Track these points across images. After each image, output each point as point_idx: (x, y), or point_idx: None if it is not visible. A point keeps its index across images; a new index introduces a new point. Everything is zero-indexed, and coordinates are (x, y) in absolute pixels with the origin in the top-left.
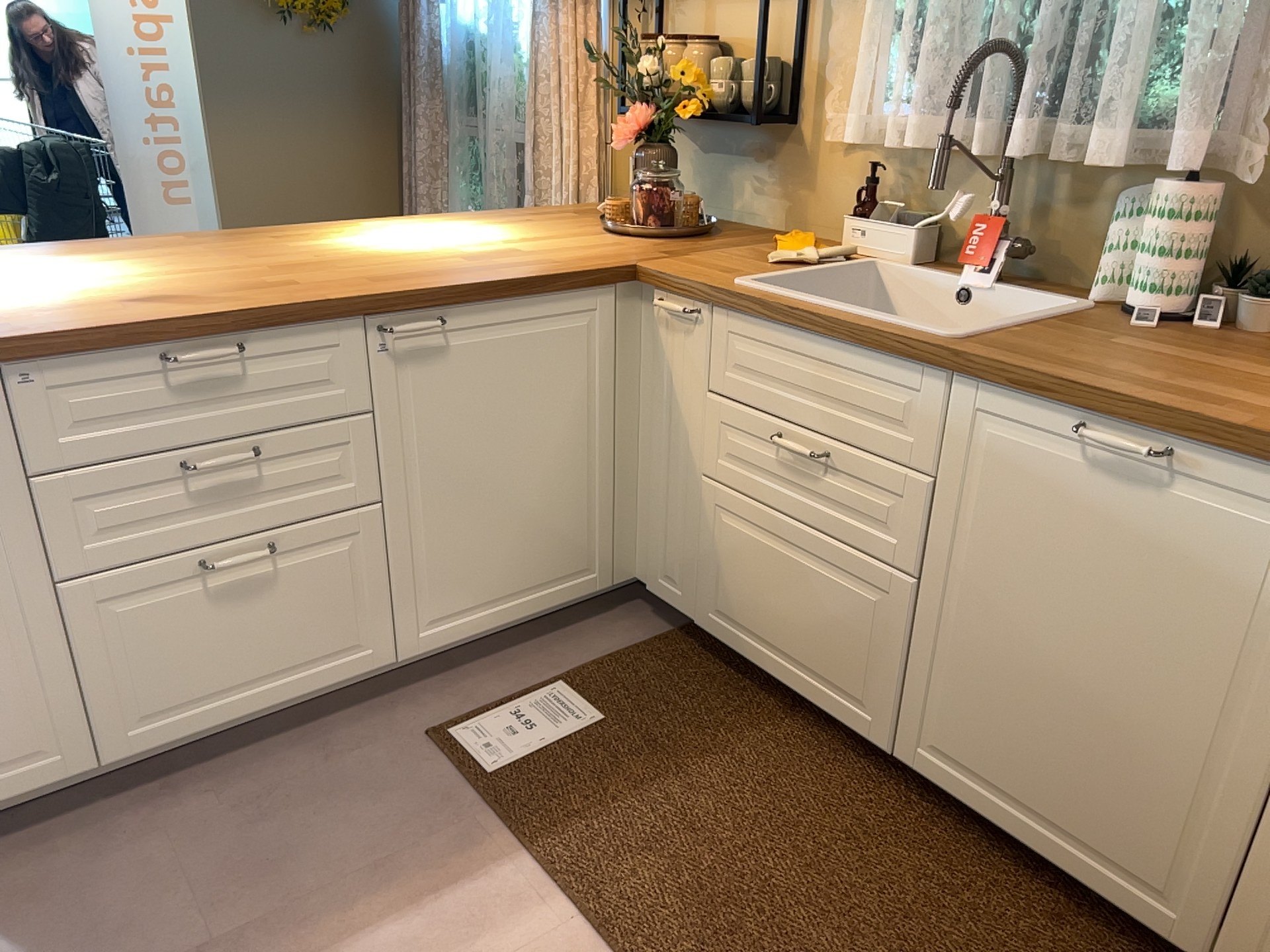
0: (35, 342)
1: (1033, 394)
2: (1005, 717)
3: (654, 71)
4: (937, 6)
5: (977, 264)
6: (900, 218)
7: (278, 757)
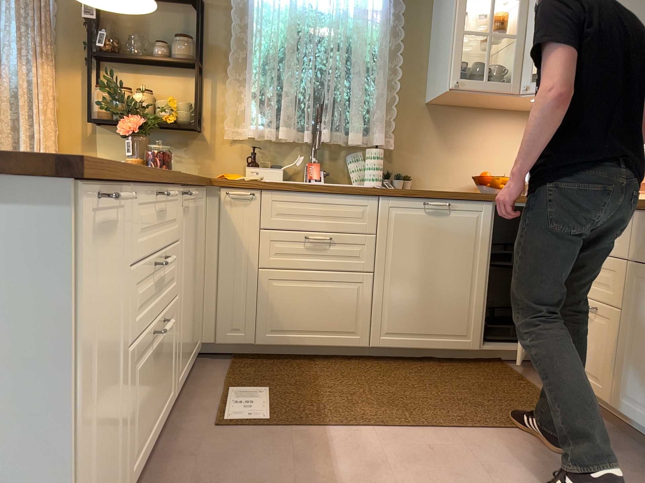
0: (134, 174)
1: (411, 196)
2: (412, 306)
3: (144, 99)
4: (287, 89)
5: (316, 177)
6: (272, 165)
7: (165, 473)
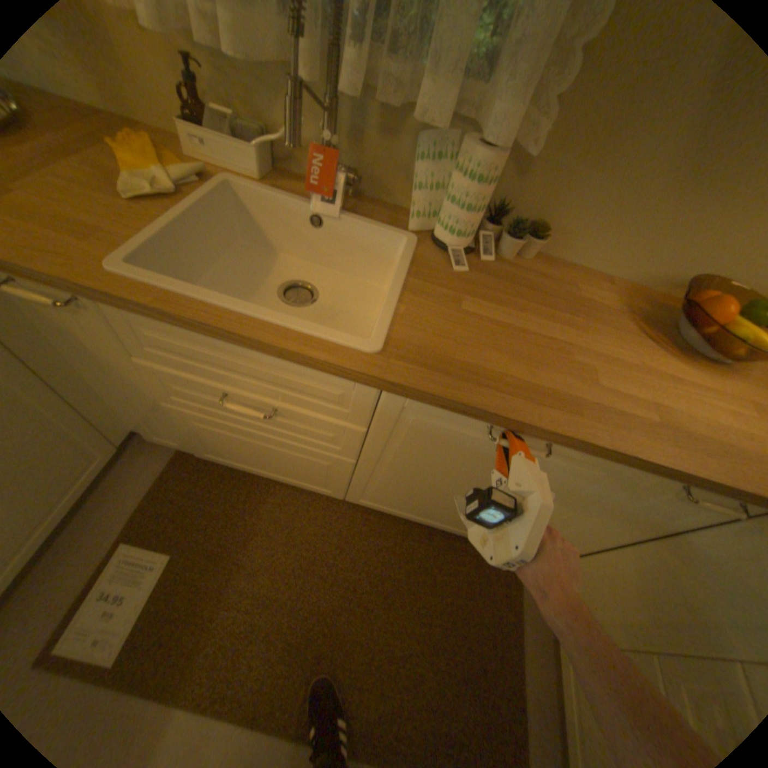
0: None
1: (461, 414)
2: (411, 500)
3: None
4: None
5: (324, 194)
6: (235, 127)
7: None
